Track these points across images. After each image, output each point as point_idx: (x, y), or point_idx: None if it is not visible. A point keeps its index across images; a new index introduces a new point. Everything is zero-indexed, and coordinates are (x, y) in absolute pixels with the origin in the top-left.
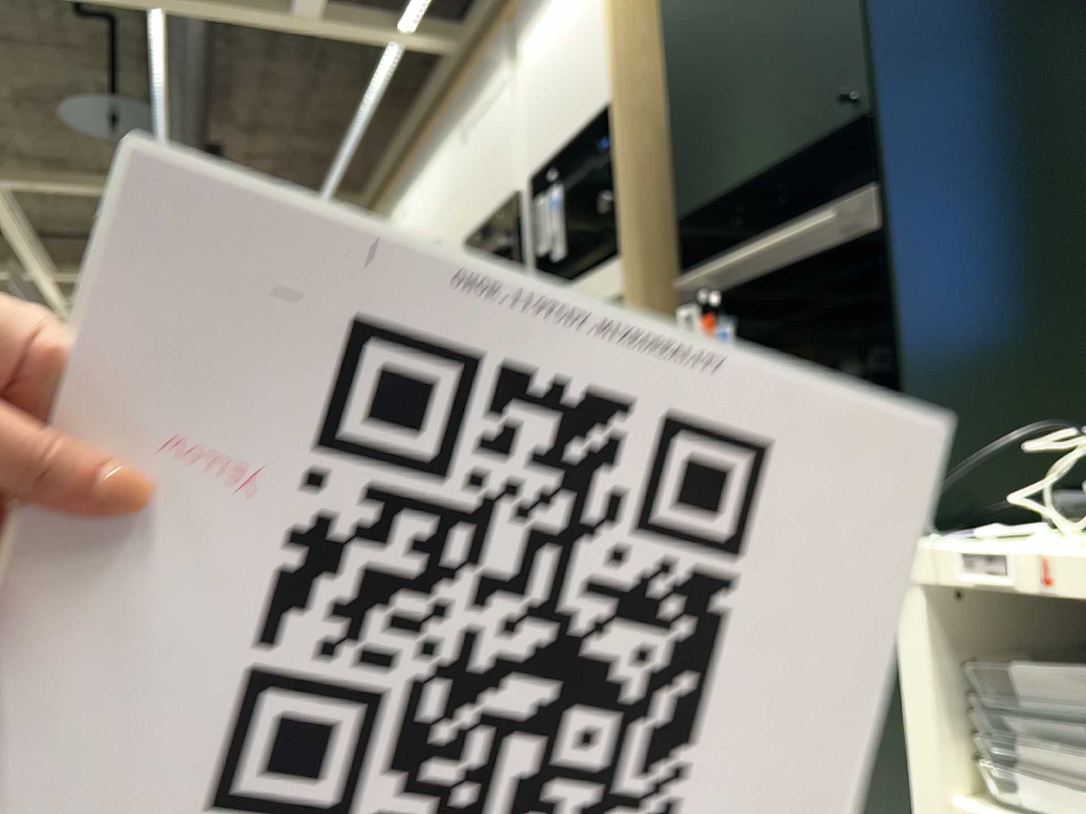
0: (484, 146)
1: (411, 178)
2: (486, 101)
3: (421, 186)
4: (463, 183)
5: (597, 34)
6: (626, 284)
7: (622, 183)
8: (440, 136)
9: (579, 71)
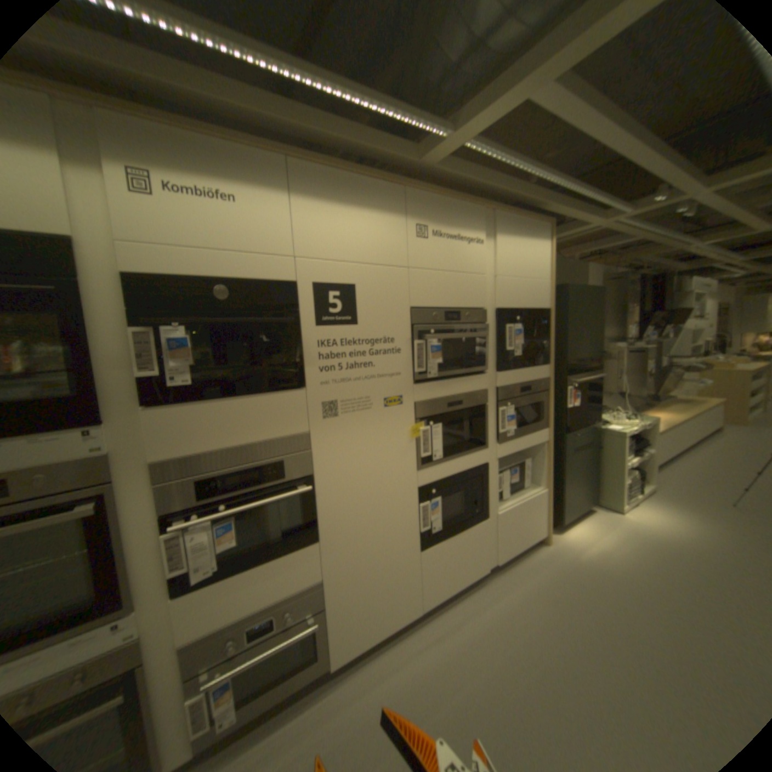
0: (452, 260)
1: (261, 171)
2: (458, 233)
3: (302, 205)
4: (415, 265)
5: (544, 278)
6: (547, 375)
7: (551, 341)
8: (370, 195)
9: (535, 284)
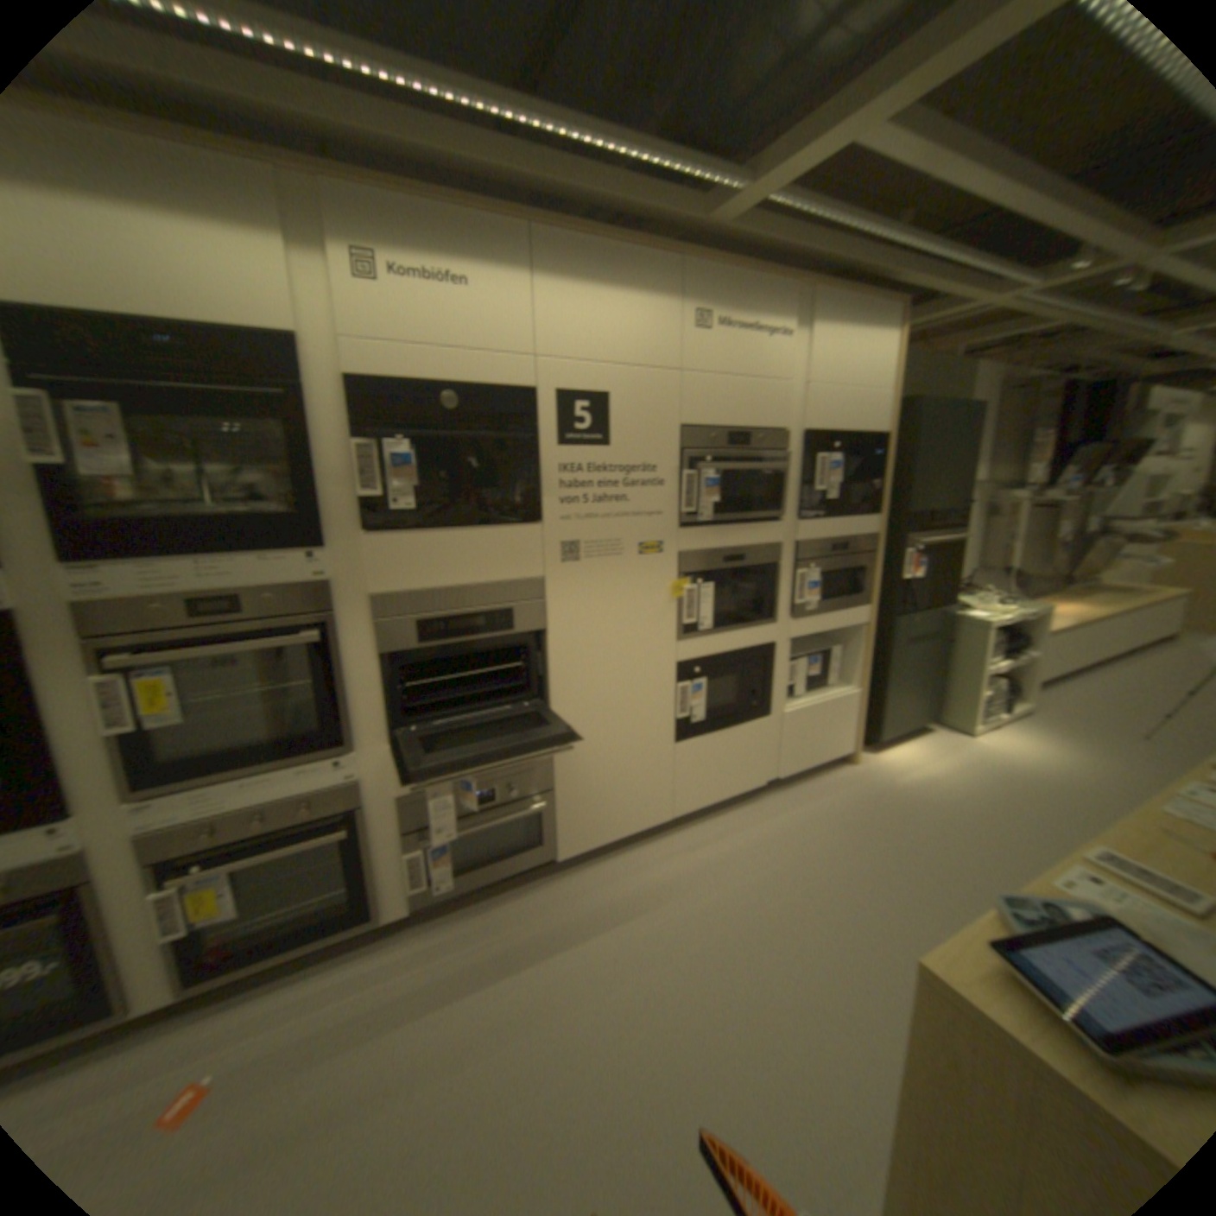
0: (744, 360)
1: (500, 245)
2: (755, 321)
3: (547, 288)
4: (692, 367)
5: (884, 387)
6: (875, 529)
7: (887, 480)
8: (636, 271)
9: (868, 396)
